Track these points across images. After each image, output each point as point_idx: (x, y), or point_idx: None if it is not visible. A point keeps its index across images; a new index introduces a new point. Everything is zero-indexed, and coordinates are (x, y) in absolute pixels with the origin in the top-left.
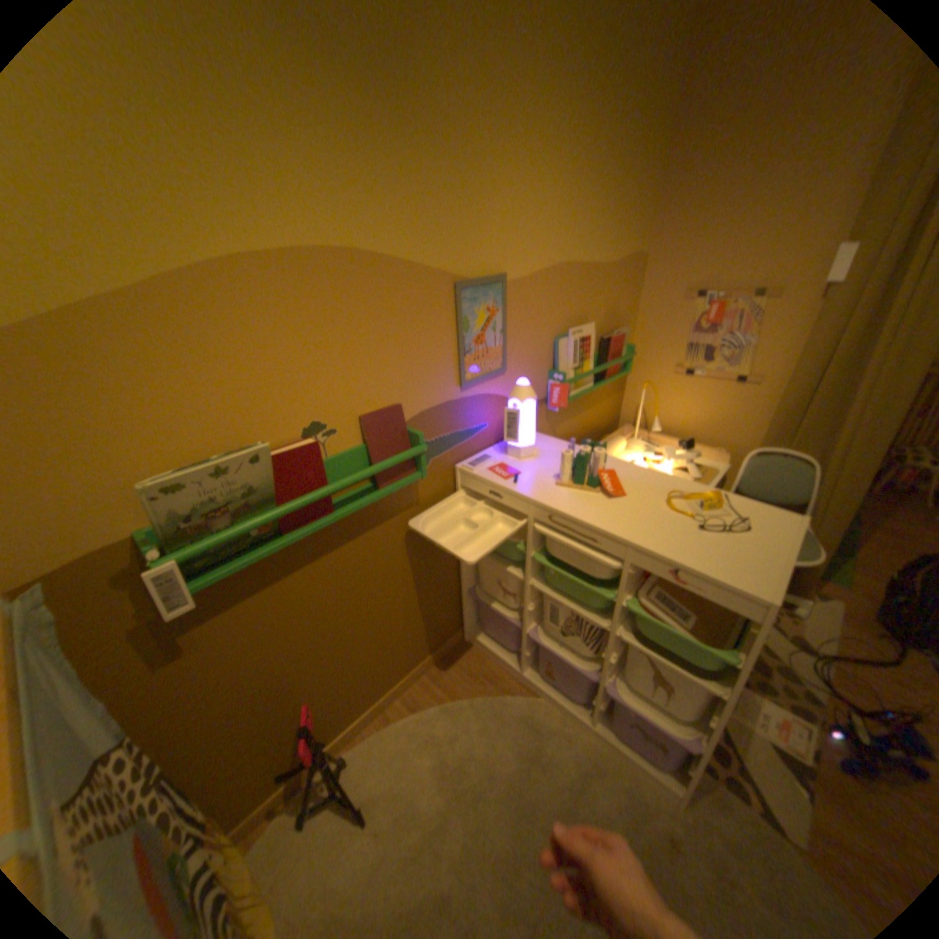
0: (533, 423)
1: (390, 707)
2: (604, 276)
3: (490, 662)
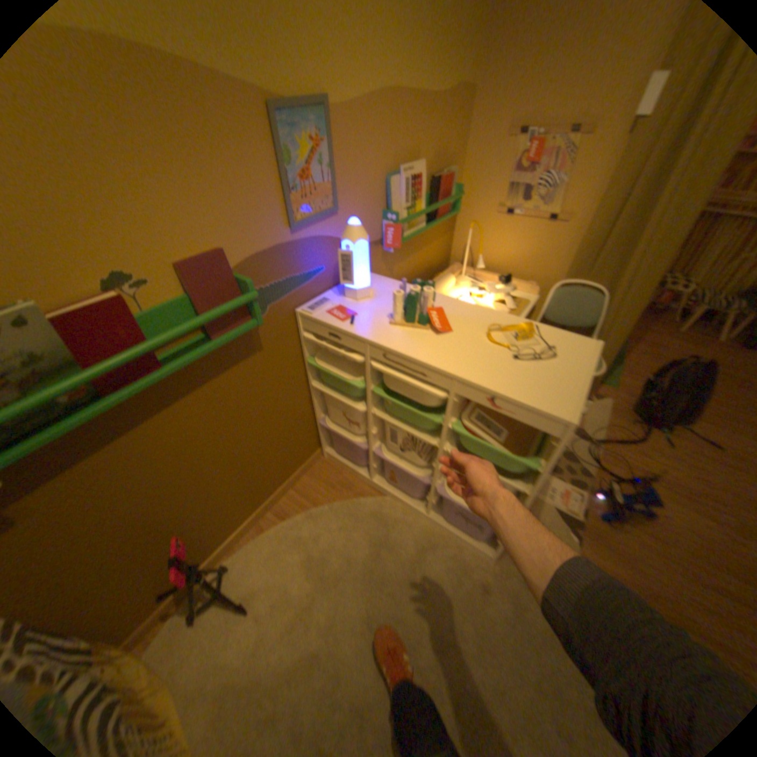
0: (367, 264)
1: (263, 517)
2: (434, 106)
3: (346, 472)
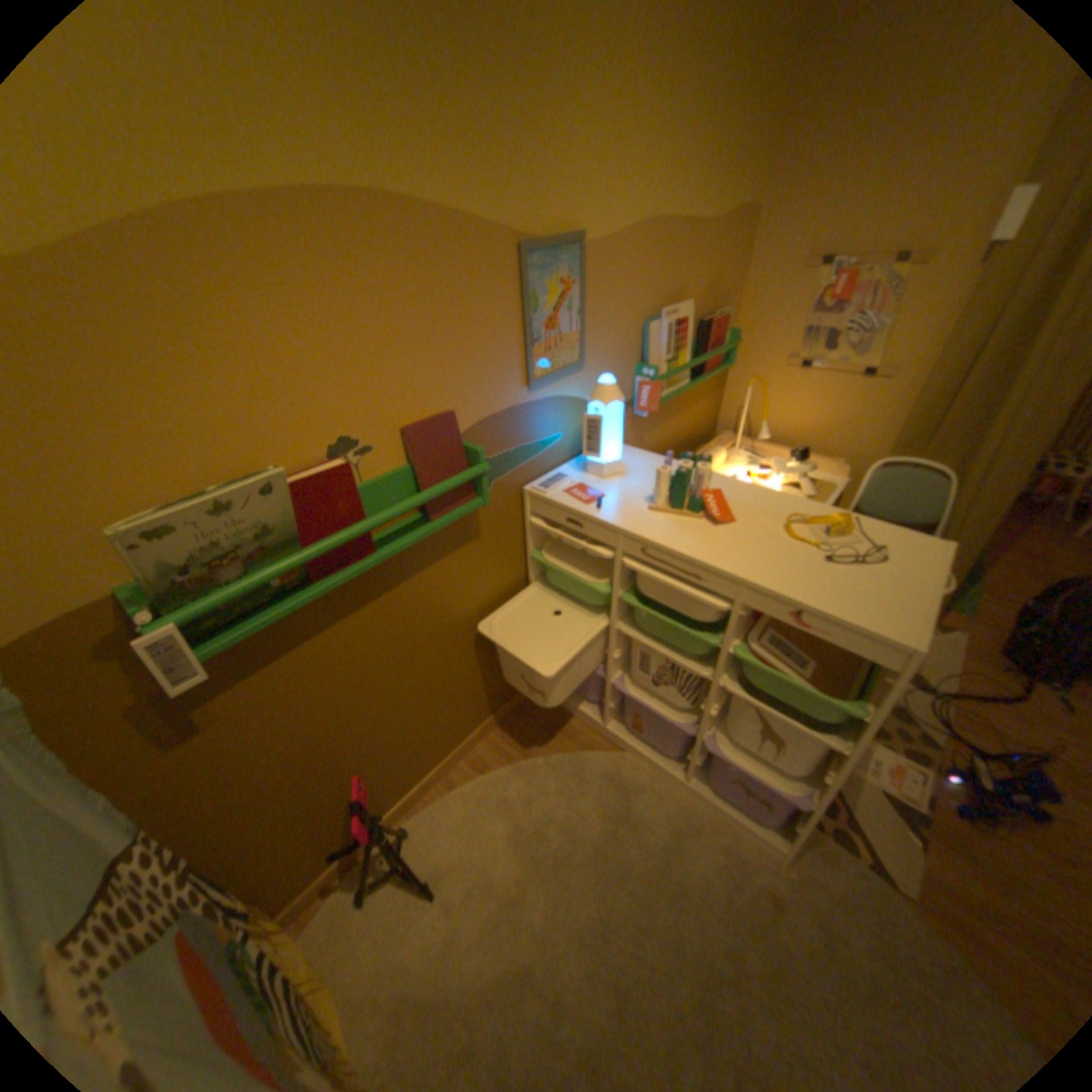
0: (619, 432)
1: (455, 768)
2: (708, 234)
3: (569, 714)
